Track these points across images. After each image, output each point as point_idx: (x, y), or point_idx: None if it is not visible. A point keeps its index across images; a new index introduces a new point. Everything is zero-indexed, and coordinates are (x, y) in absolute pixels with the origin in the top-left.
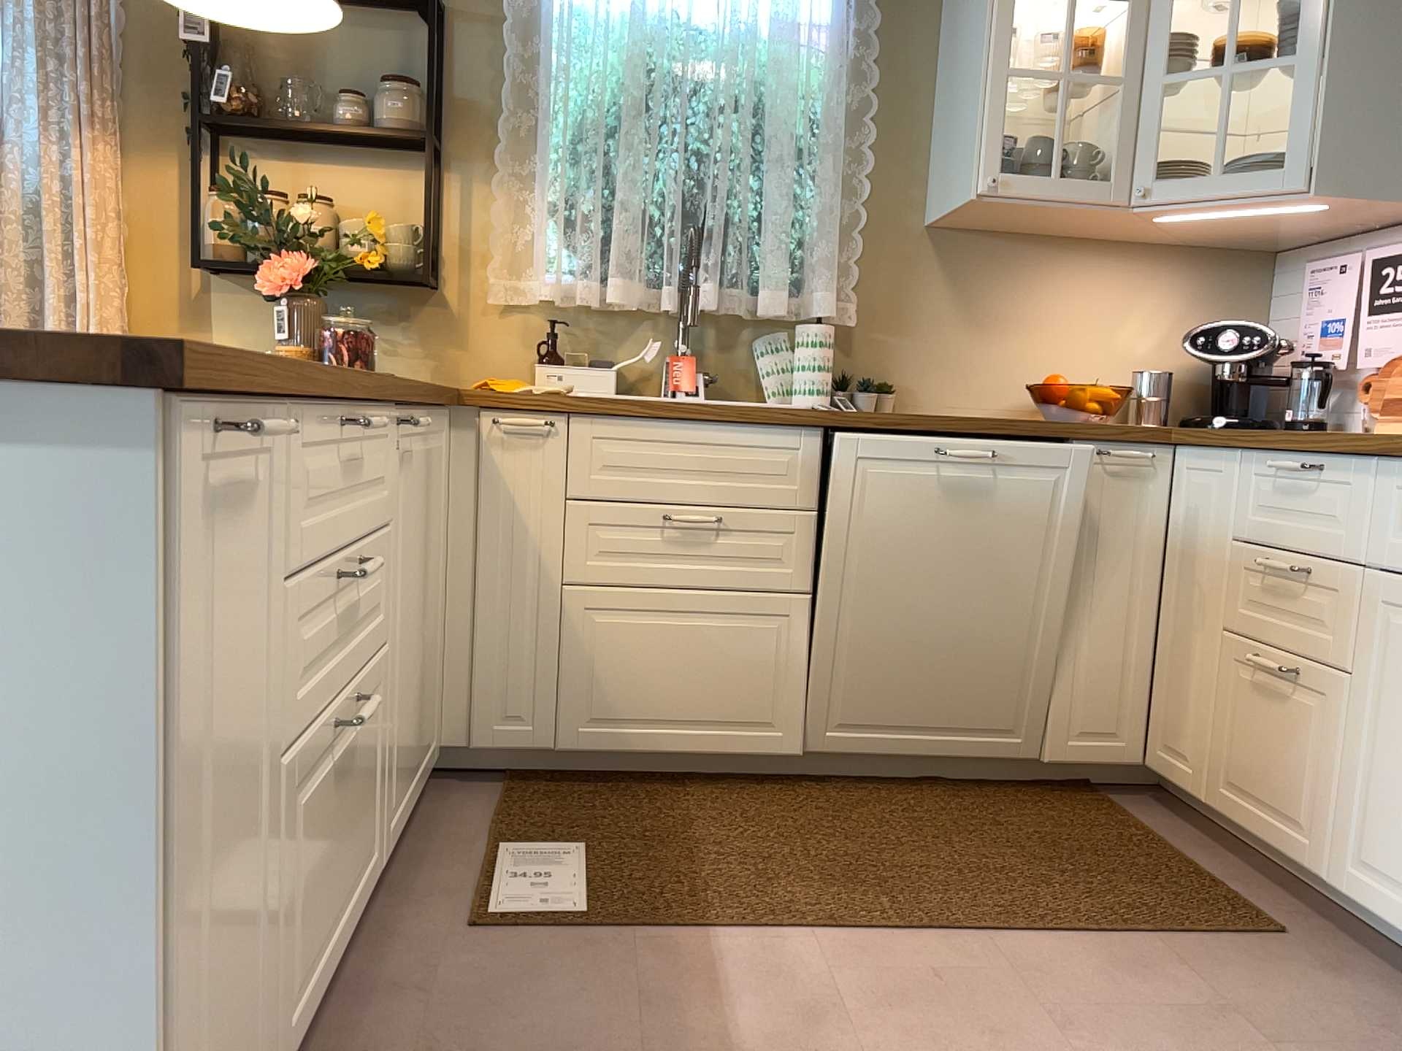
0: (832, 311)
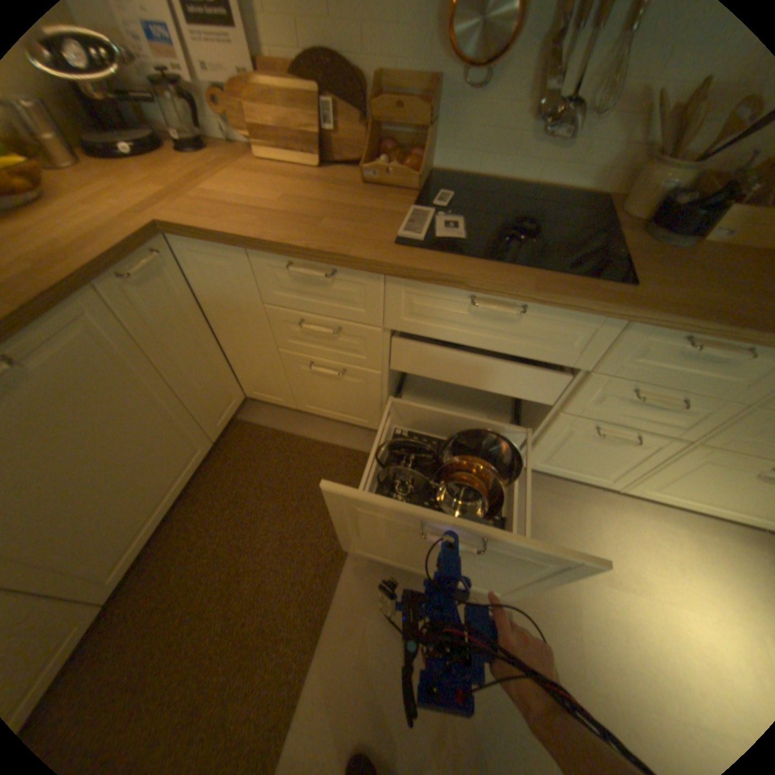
0: None
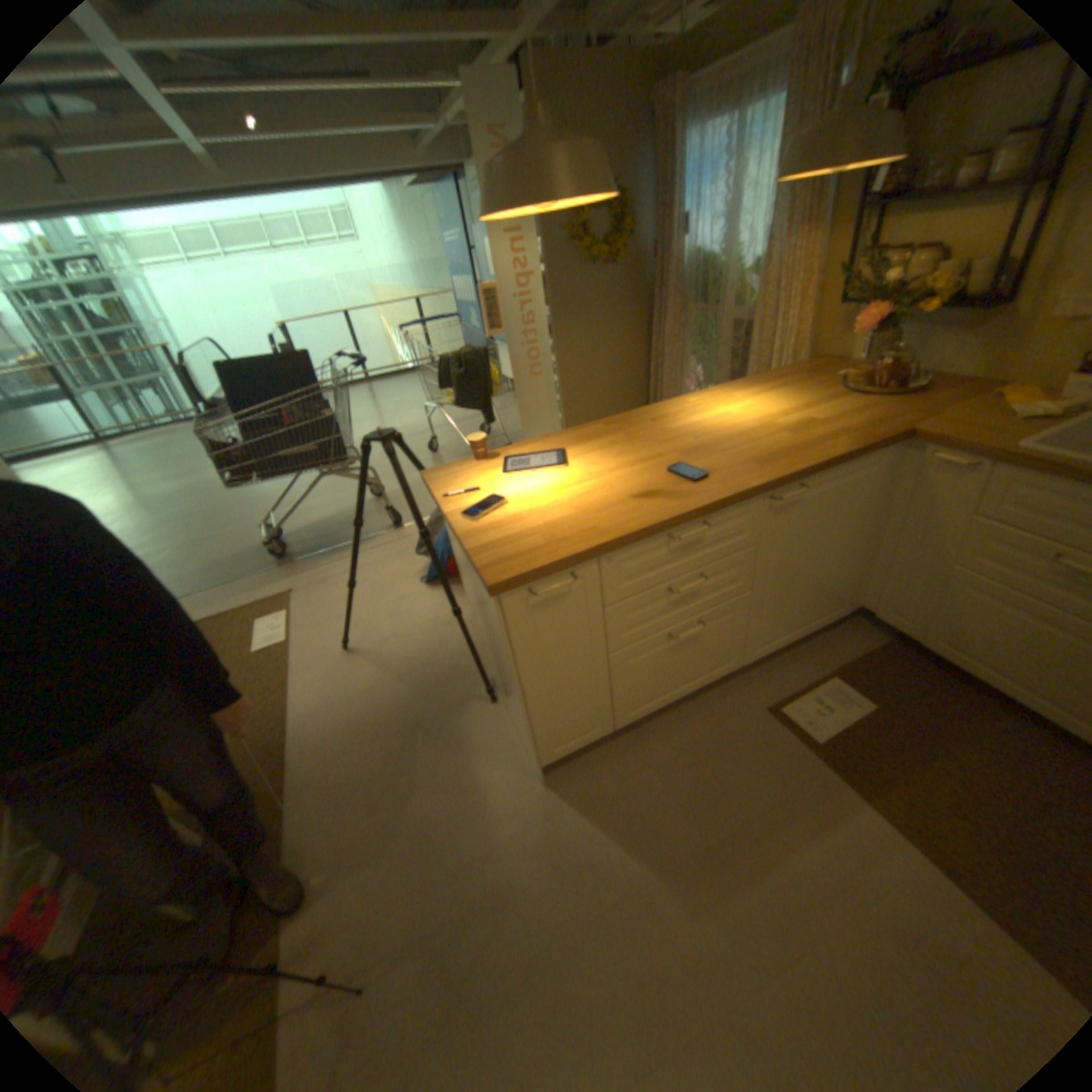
0: None
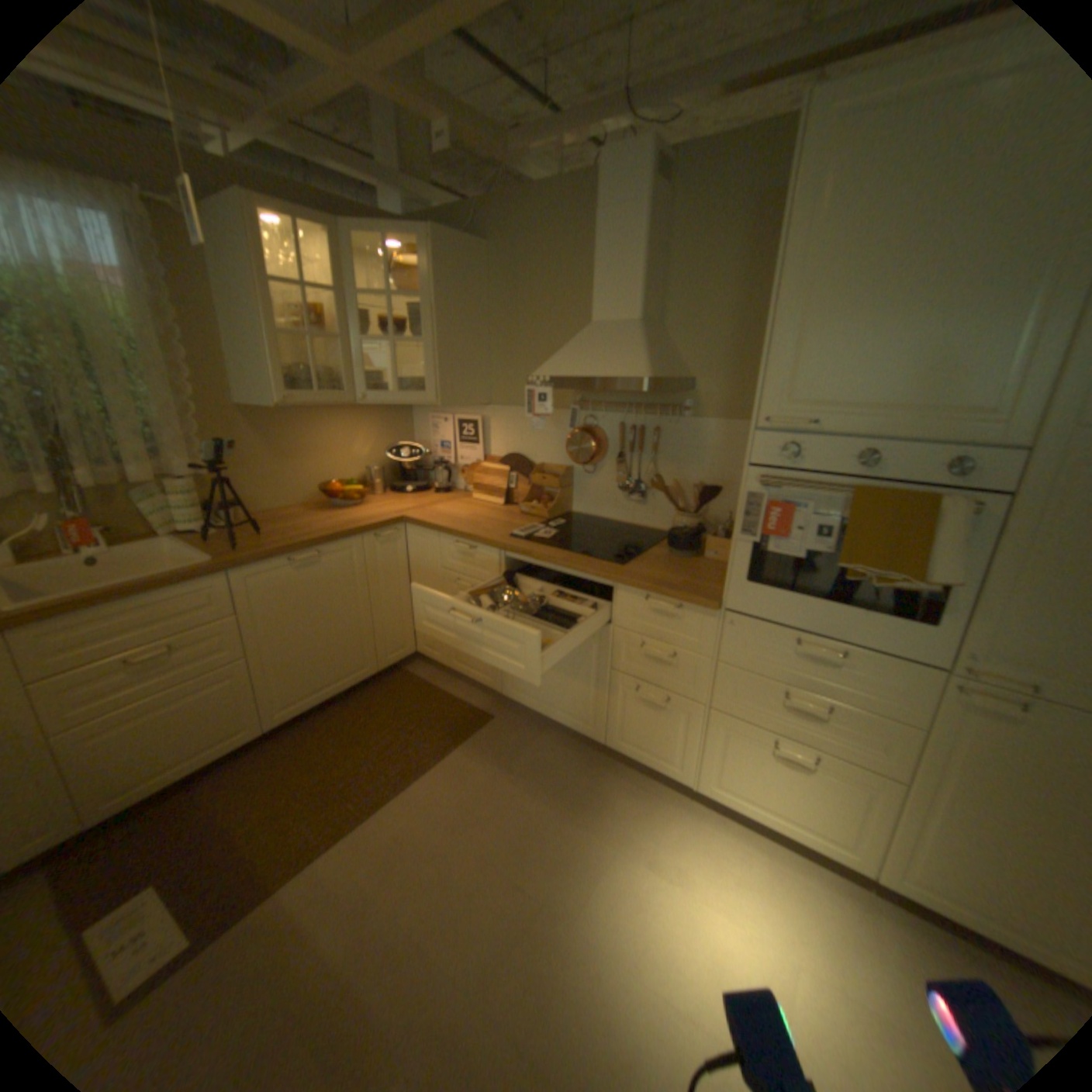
0: (182, 467)
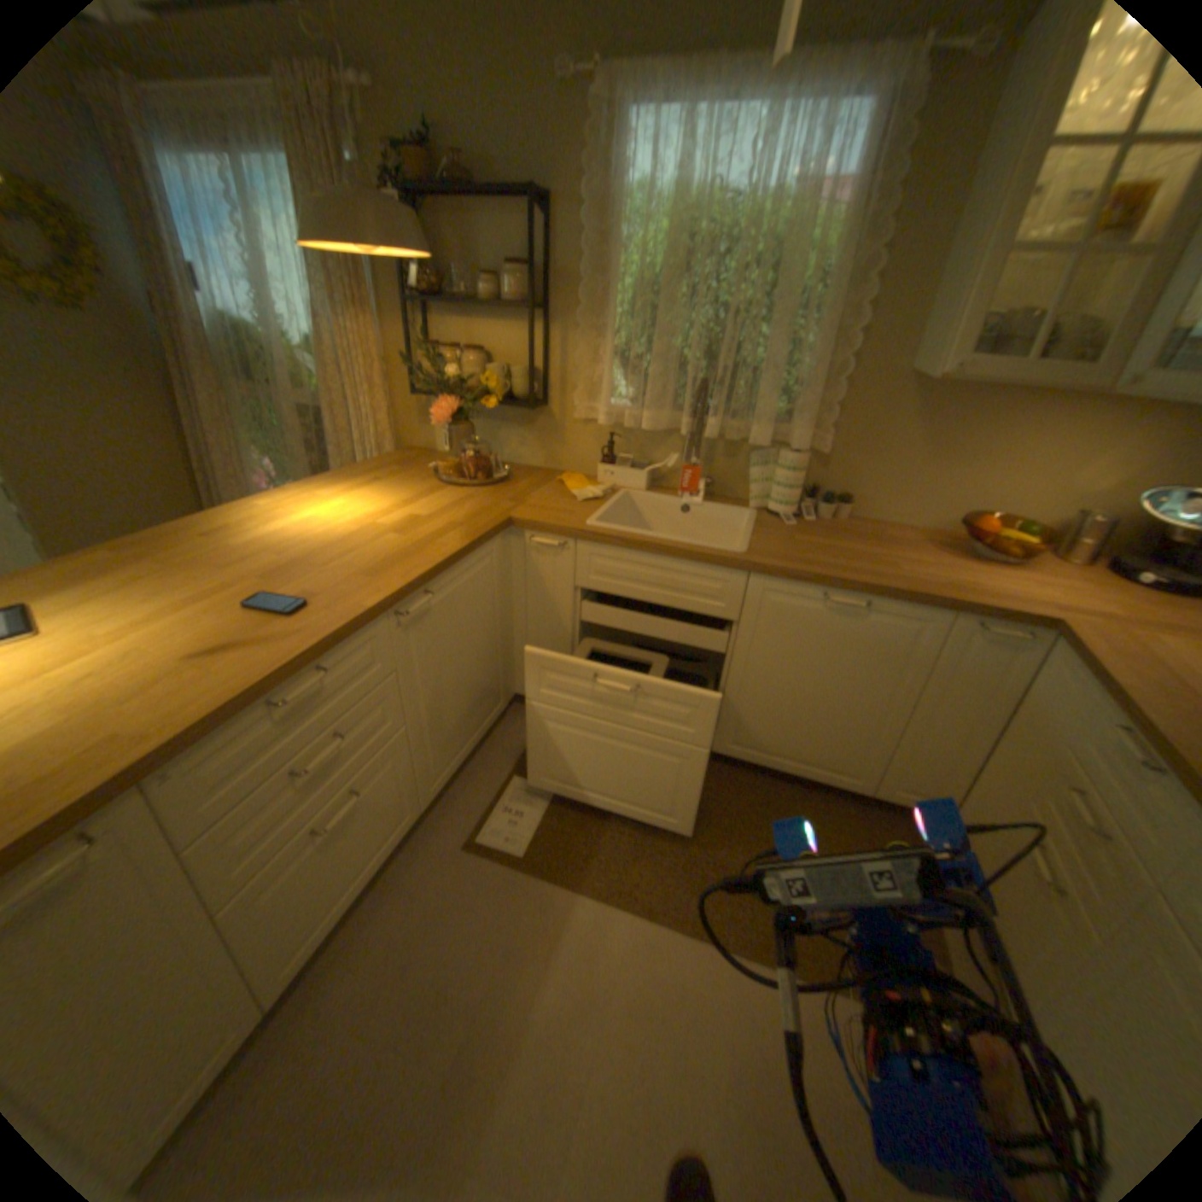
0: (813, 439)
